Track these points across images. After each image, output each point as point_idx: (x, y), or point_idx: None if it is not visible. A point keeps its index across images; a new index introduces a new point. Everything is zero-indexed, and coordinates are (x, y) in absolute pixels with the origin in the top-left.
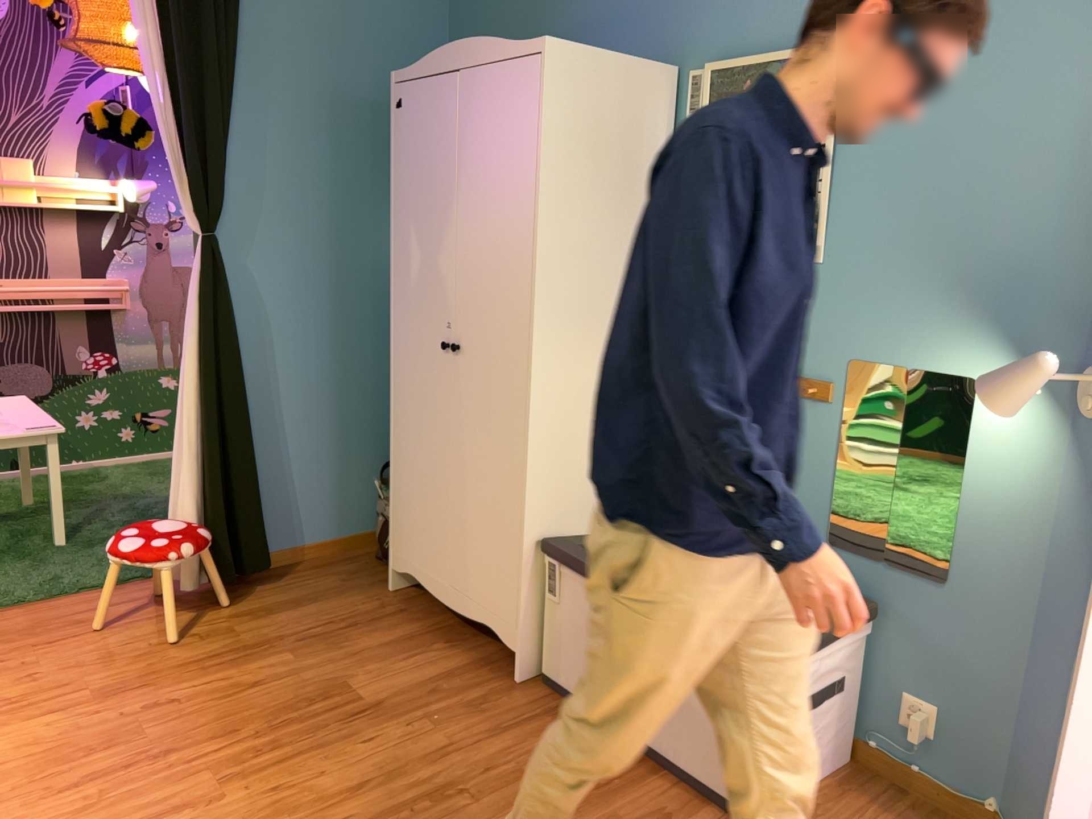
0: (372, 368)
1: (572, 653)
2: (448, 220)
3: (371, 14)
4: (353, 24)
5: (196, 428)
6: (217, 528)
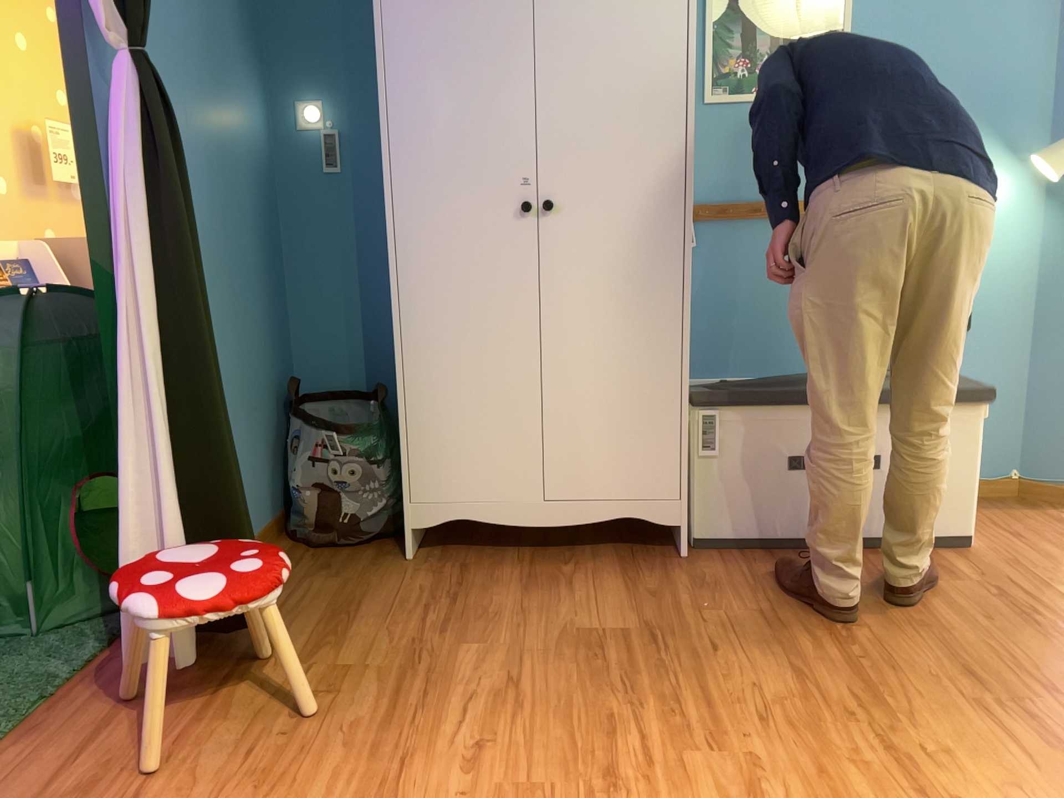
0: (248, 292)
1: (745, 496)
2: (517, 48)
3: None
4: None
5: (153, 388)
6: (214, 542)
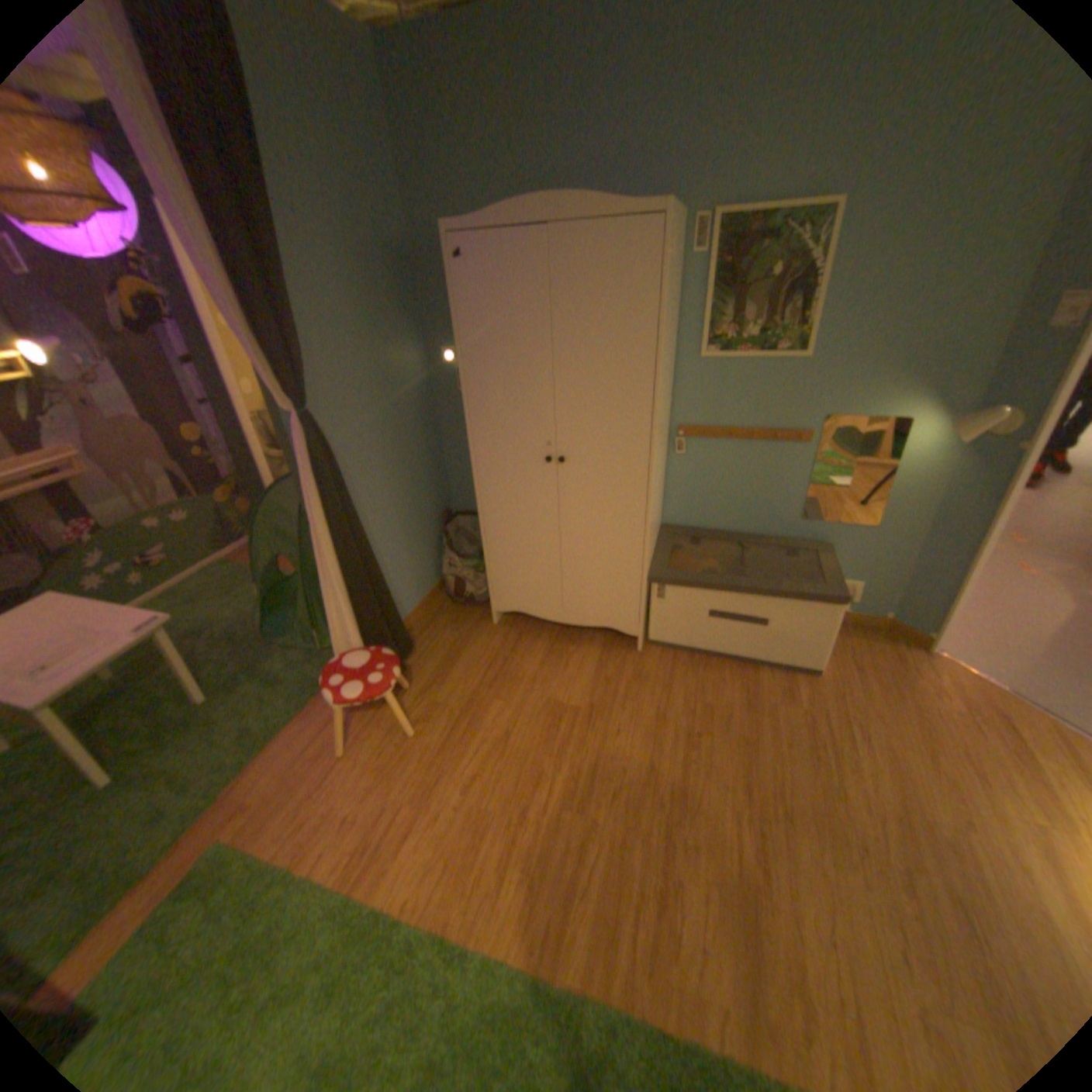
0: (411, 475)
1: (678, 625)
2: (540, 361)
3: (340, 143)
4: (331, 157)
5: (338, 577)
6: (379, 639)
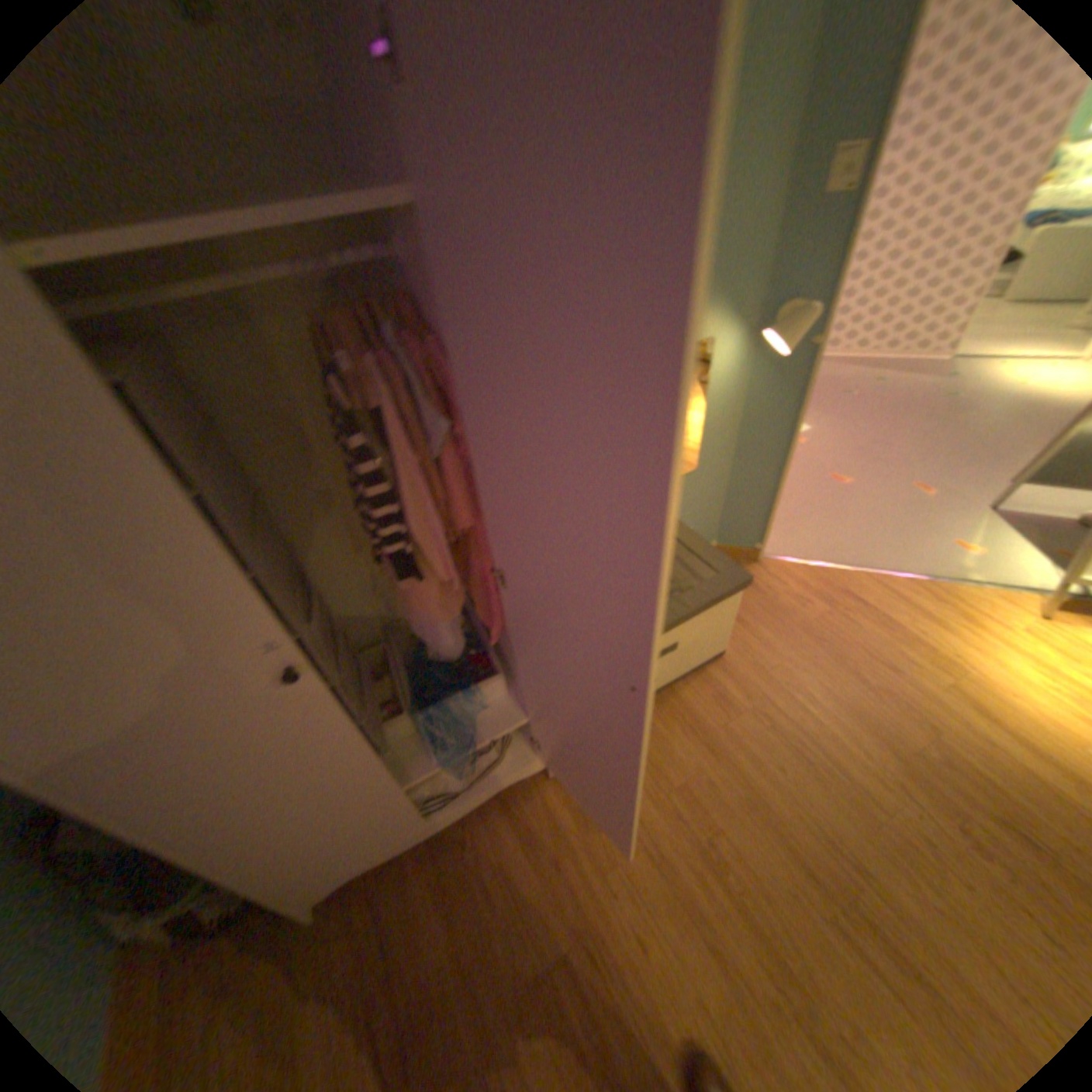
0: None
1: None
2: (125, 474)
3: None
4: None
5: None
6: None
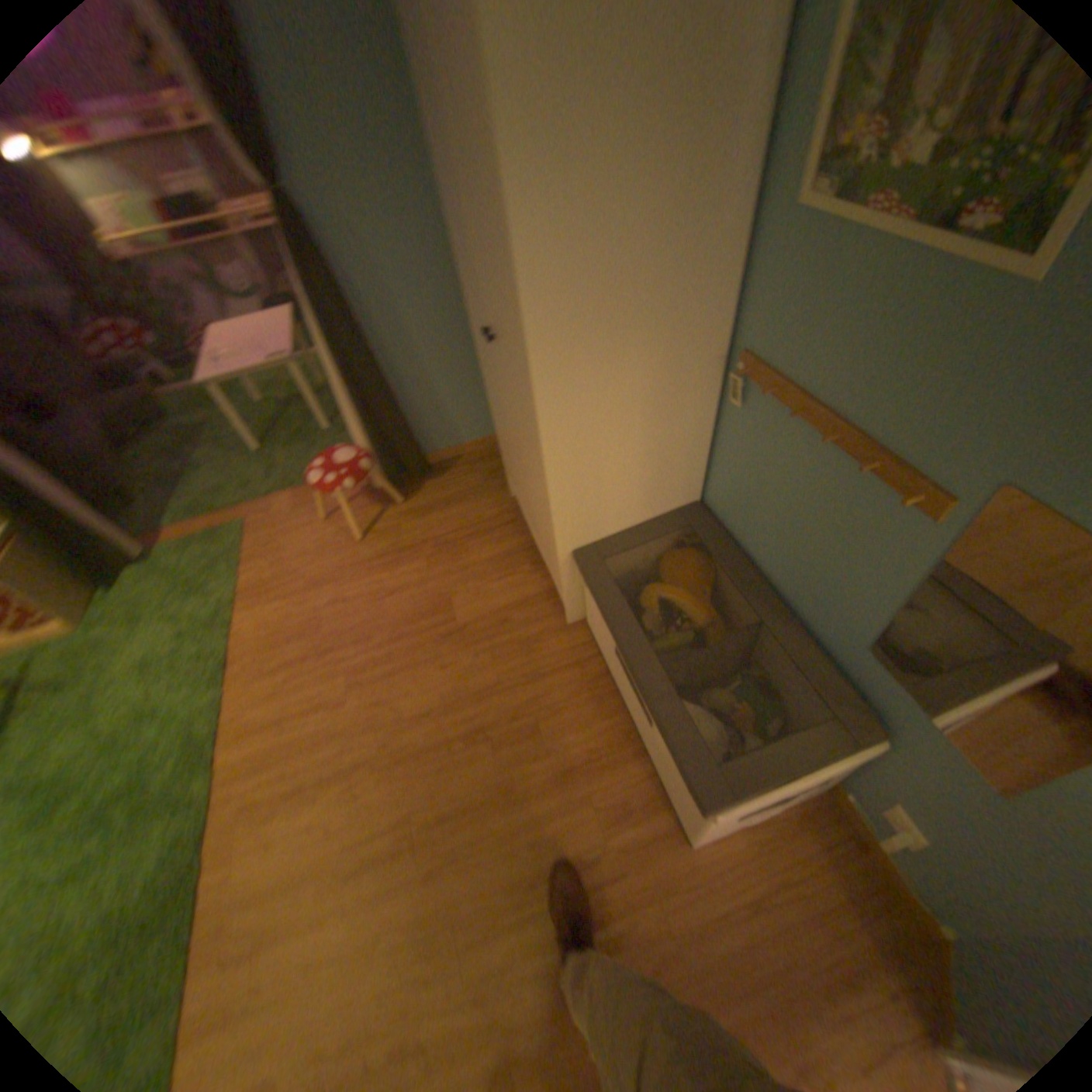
0: None
1: (599, 634)
2: (456, 160)
3: None
4: None
5: (345, 377)
6: (385, 450)
